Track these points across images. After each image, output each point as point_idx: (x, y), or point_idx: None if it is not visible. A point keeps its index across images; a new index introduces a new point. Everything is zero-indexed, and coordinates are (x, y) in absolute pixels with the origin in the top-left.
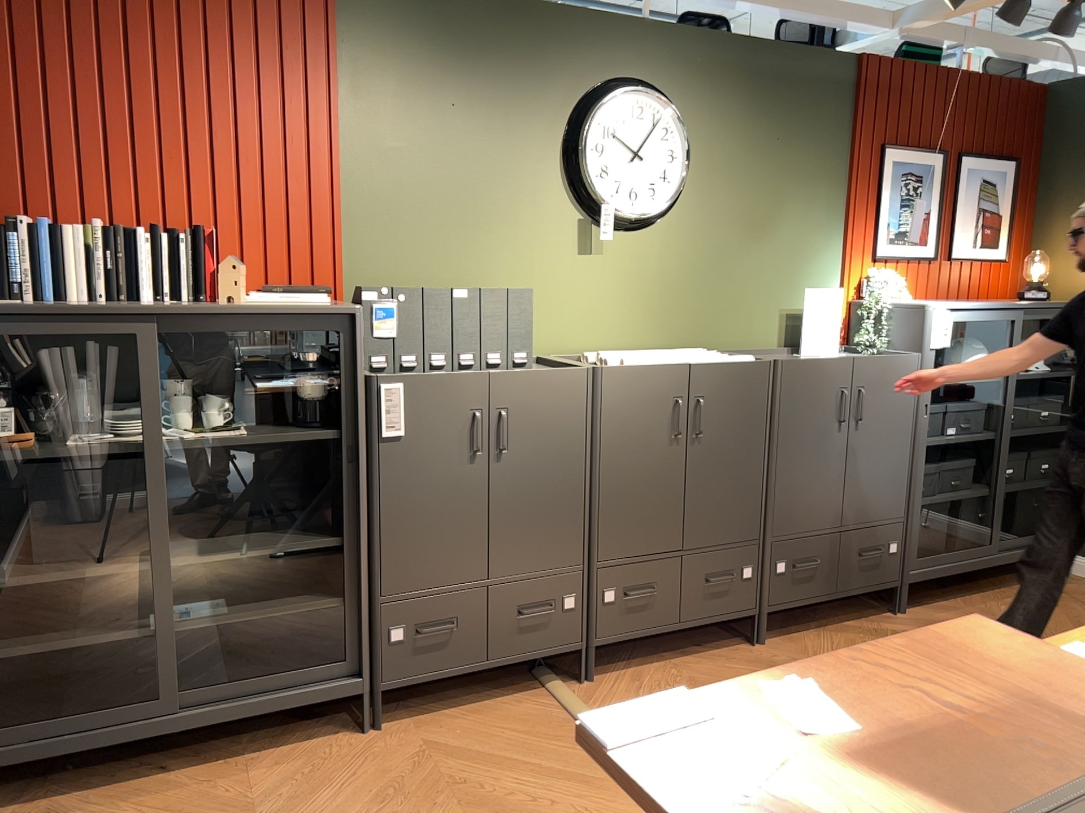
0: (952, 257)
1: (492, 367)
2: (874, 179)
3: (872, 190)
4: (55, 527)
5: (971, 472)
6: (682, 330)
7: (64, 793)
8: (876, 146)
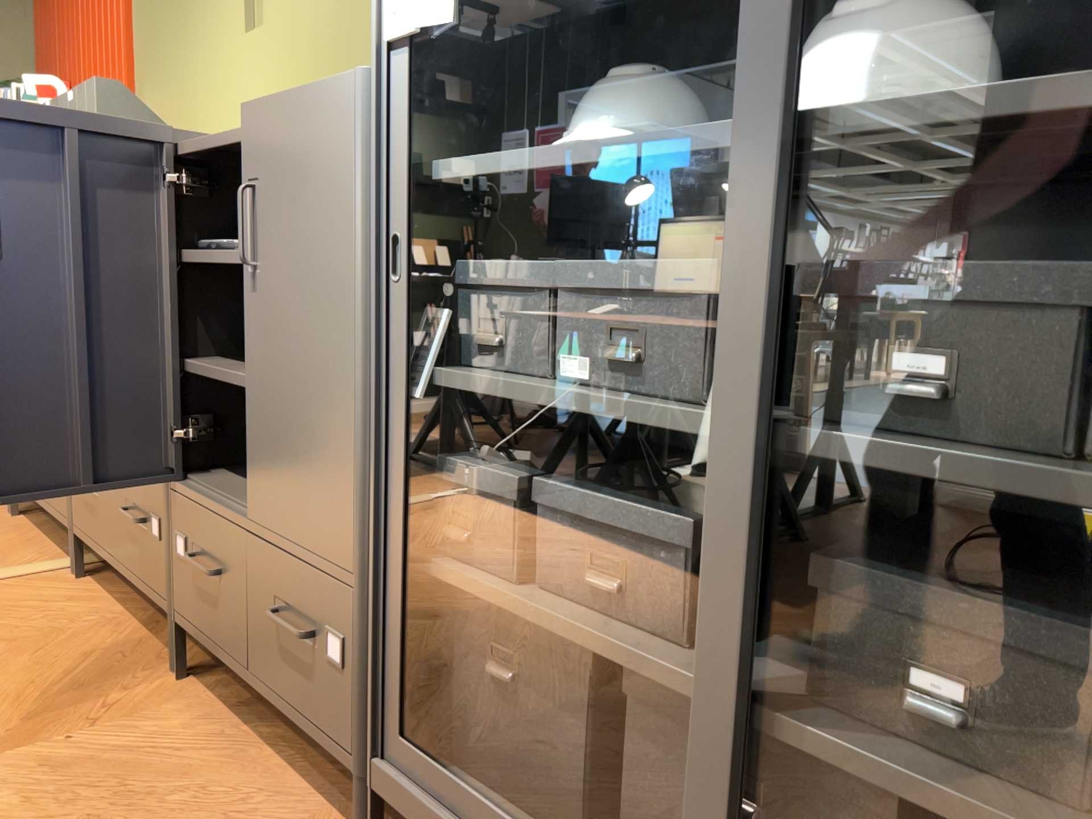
0: None
1: None
2: None
3: None
4: None
5: (689, 578)
6: None
7: None
8: None
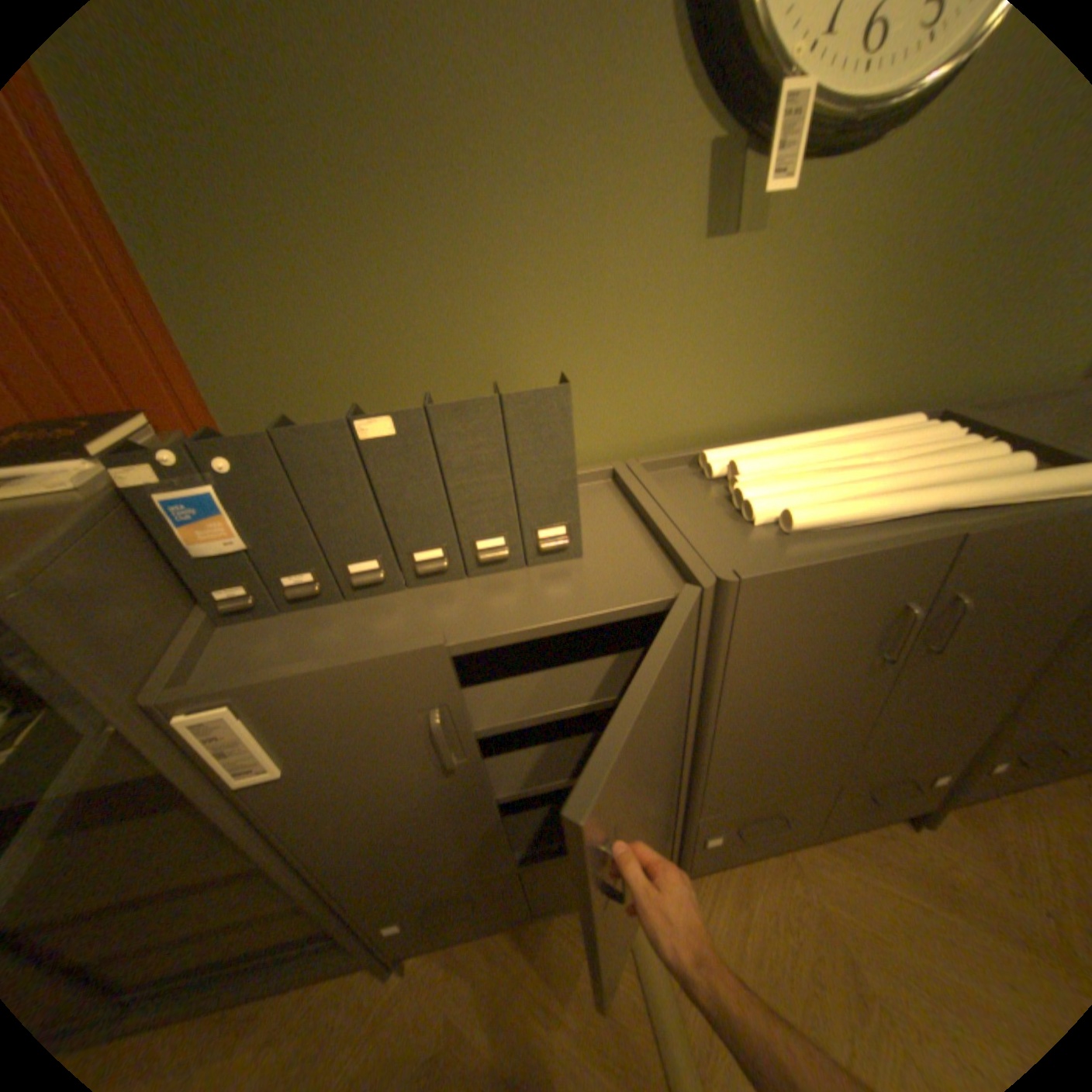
0: None
1: (494, 565)
2: None
3: None
4: None
5: None
6: (901, 373)
7: None
8: None
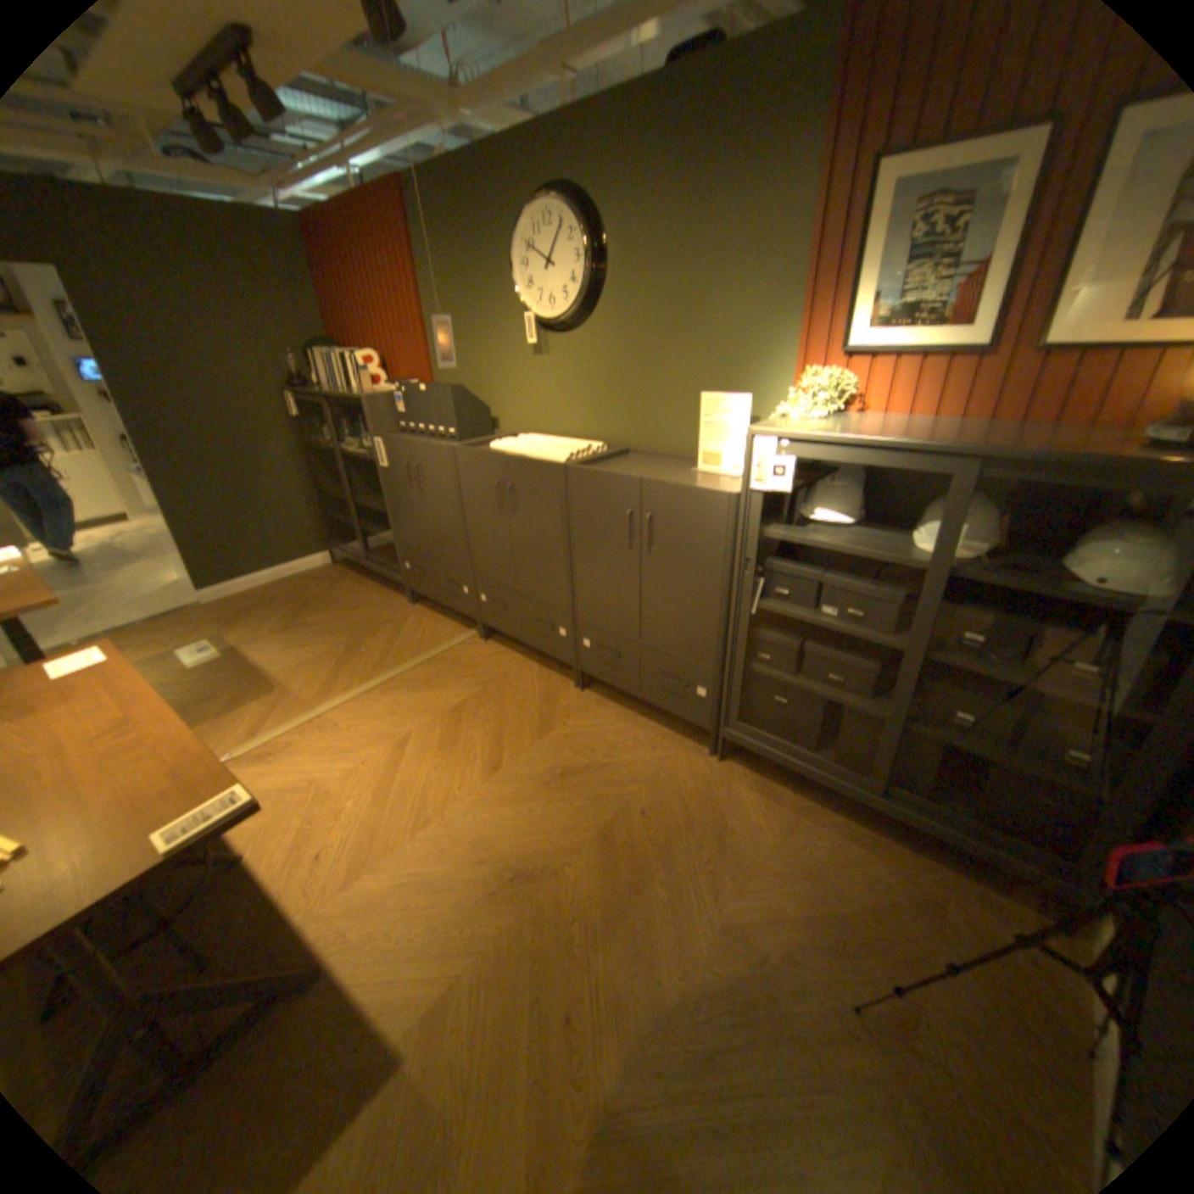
0: (1043, 341)
1: (443, 437)
2: (856, 219)
3: (853, 239)
4: (344, 477)
5: (870, 679)
6: (611, 426)
7: (356, 573)
8: (866, 158)
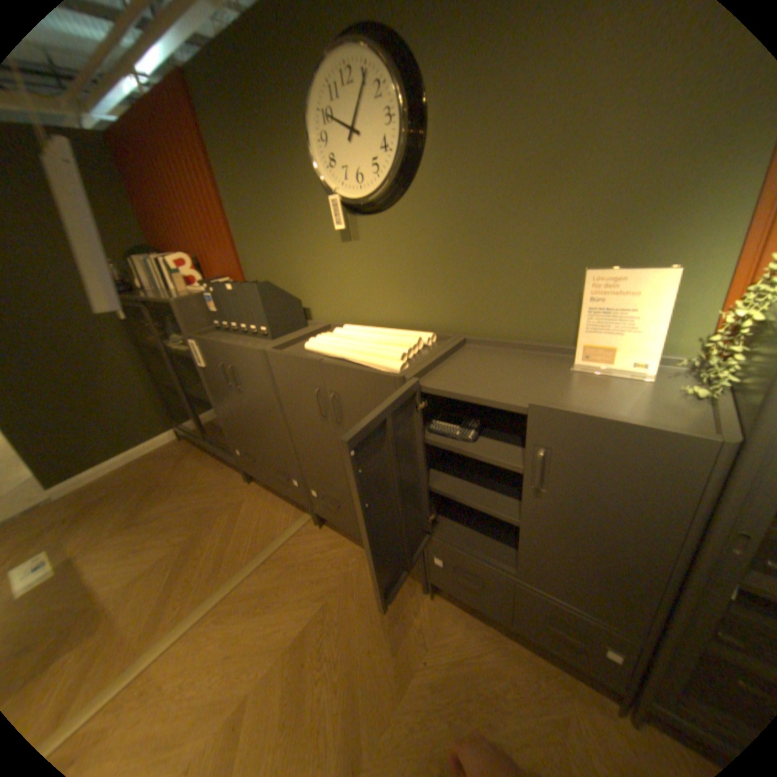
0: None
1: (254, 335)
2: None
3: None
4: (174, 369)
5: None
6: (437, 312)
7: (197, 448)
8: None
